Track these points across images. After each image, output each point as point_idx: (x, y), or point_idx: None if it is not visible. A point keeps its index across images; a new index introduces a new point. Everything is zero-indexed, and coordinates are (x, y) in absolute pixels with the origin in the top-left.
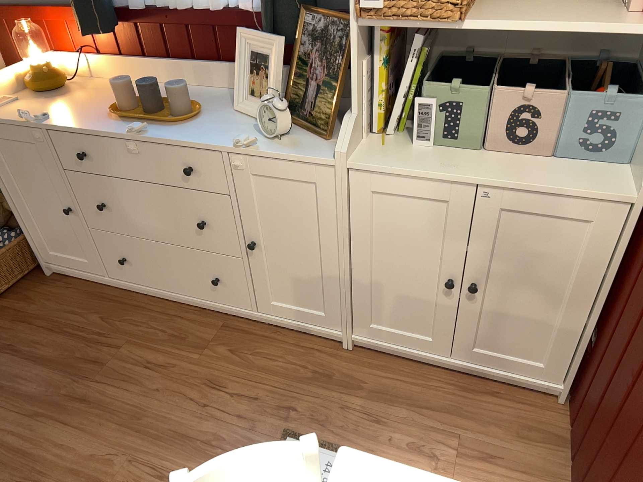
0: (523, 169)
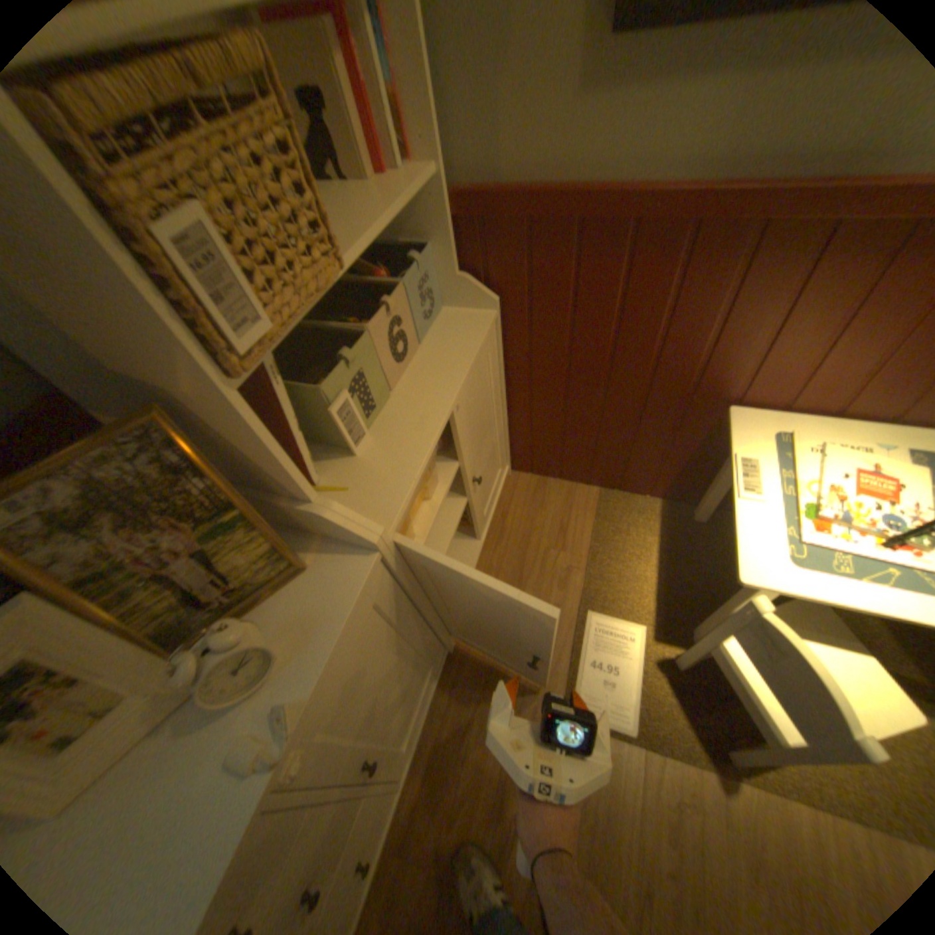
0: (436, 365)
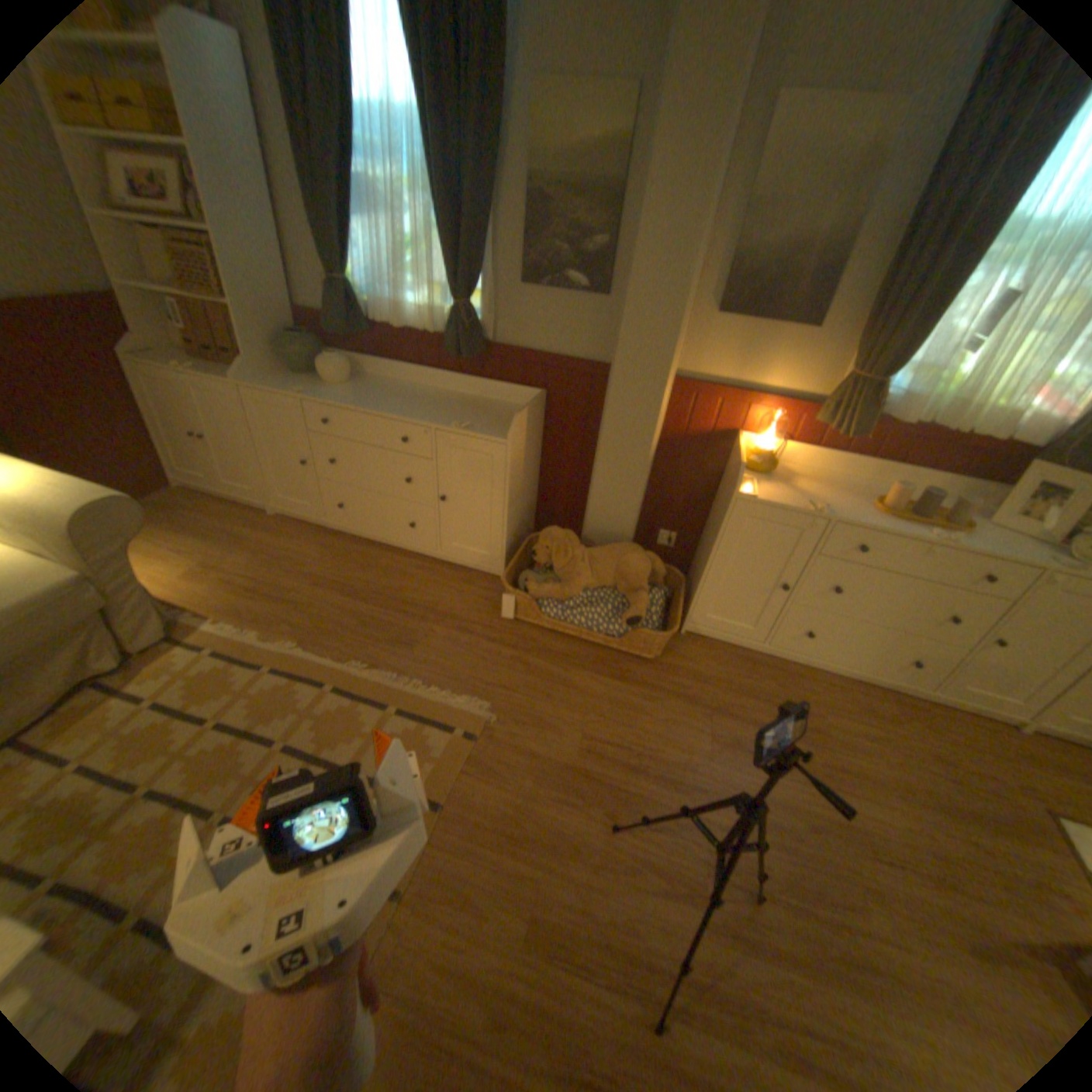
0: None
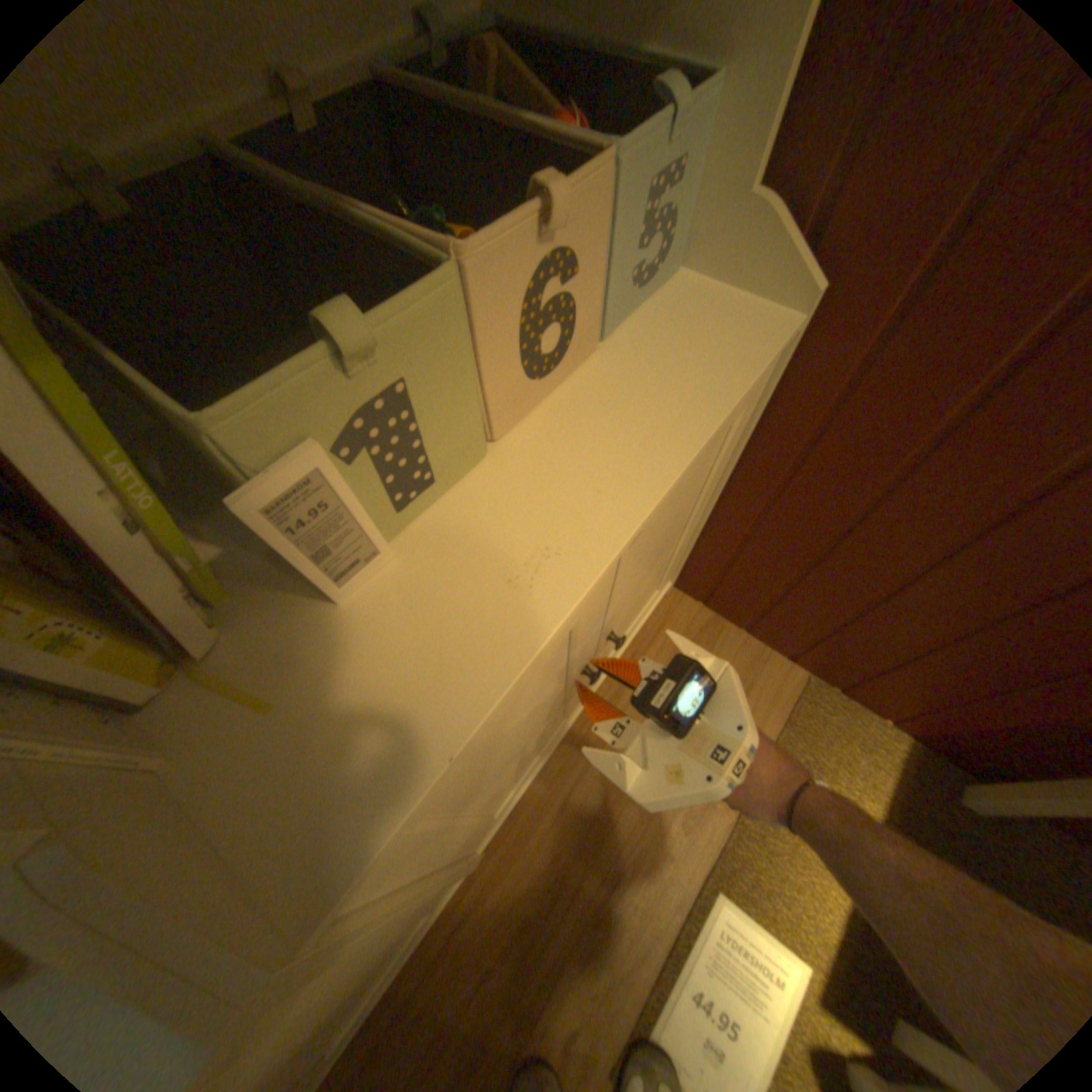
0: (624, 407)
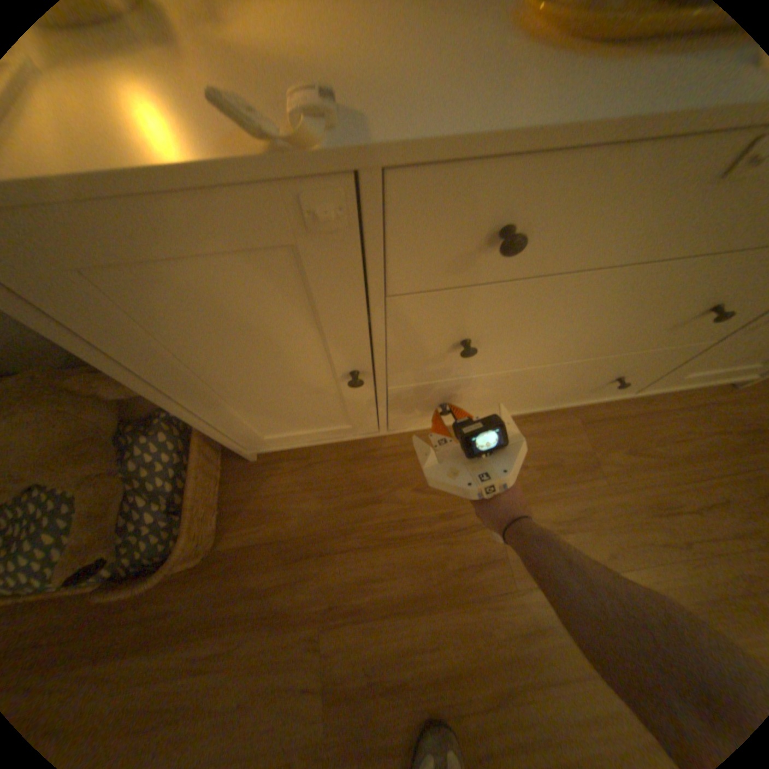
0: None
